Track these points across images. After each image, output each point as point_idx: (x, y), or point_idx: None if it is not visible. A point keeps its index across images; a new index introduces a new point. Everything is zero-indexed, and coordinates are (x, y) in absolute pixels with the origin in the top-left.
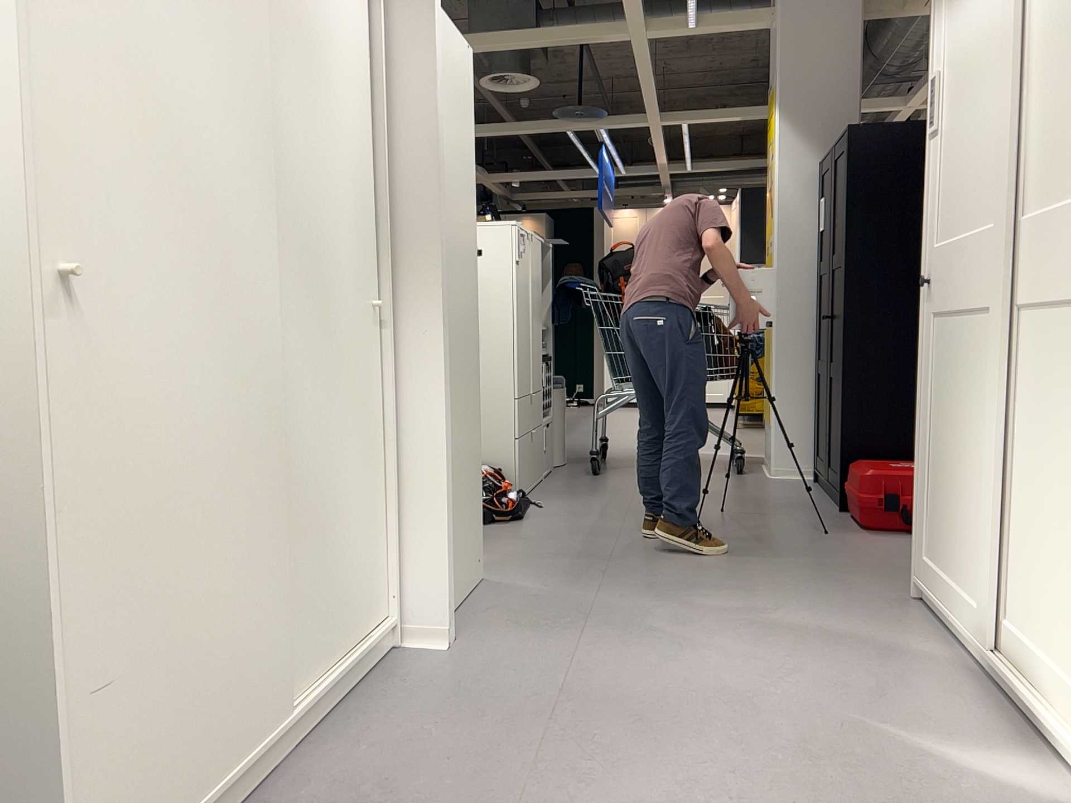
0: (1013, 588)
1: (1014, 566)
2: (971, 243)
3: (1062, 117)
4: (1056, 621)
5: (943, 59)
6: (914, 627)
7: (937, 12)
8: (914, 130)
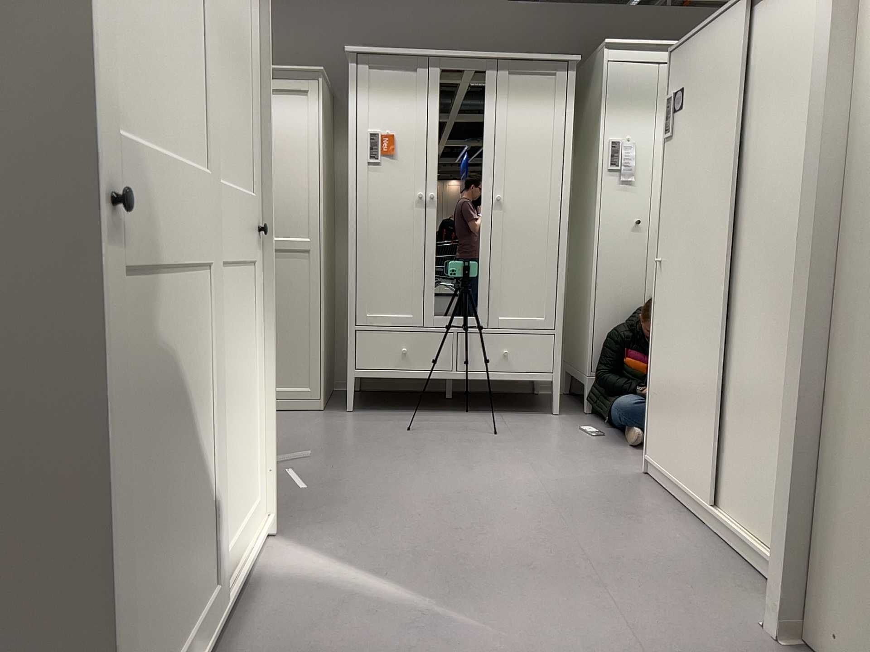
0: (218, 525)
1: (217, 505)
2: (186, 180)
3: (225, 116)
4: (241, 492)
5: None
6: None
7: None
8: None
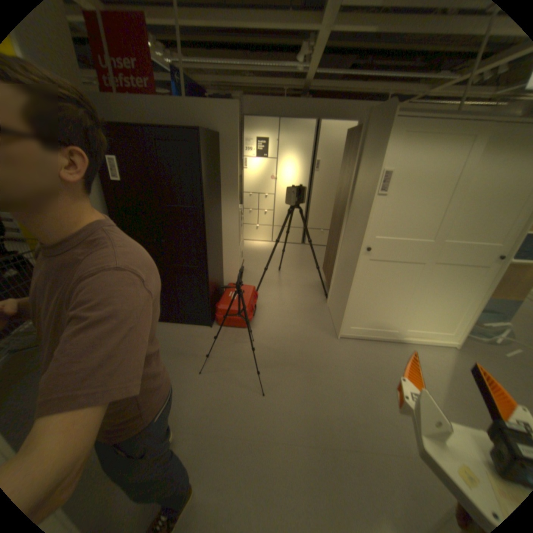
0: (417, 323)
1: (418, 319)
2: (419, 243)
3: (481, 221)
4: (440, 325)
5: (402, 165)
6: (368, 346)
7: (401, 140)
8: (211, 134)
